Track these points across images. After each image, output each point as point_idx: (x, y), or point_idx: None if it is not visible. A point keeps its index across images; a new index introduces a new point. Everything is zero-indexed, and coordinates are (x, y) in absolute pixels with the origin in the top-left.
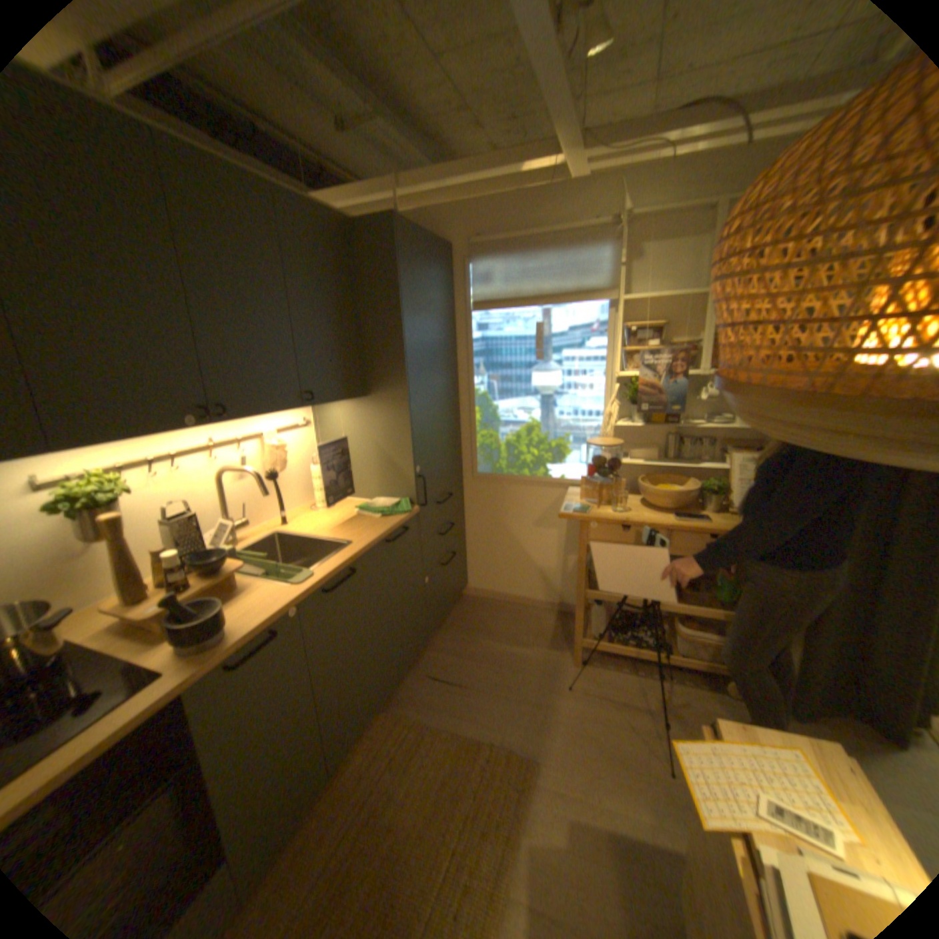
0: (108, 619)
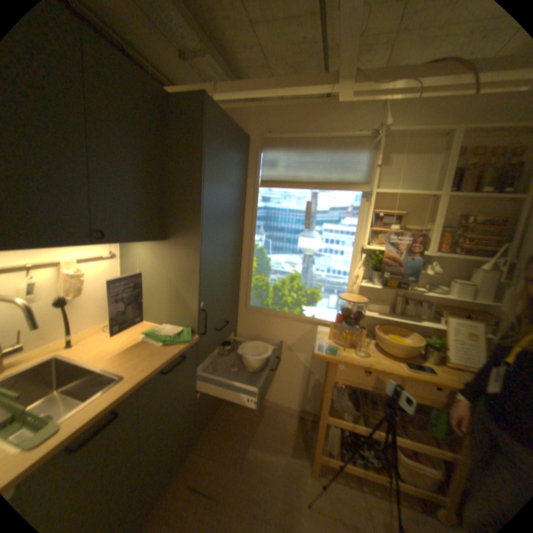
0: None
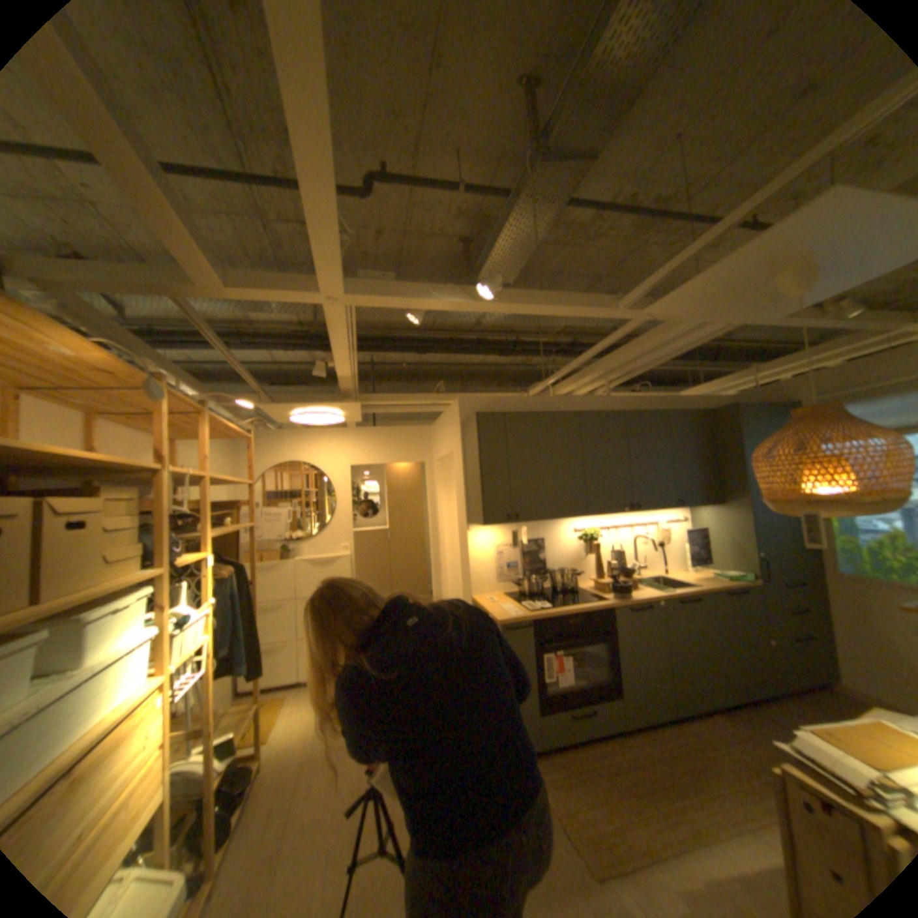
0: (589, 586)
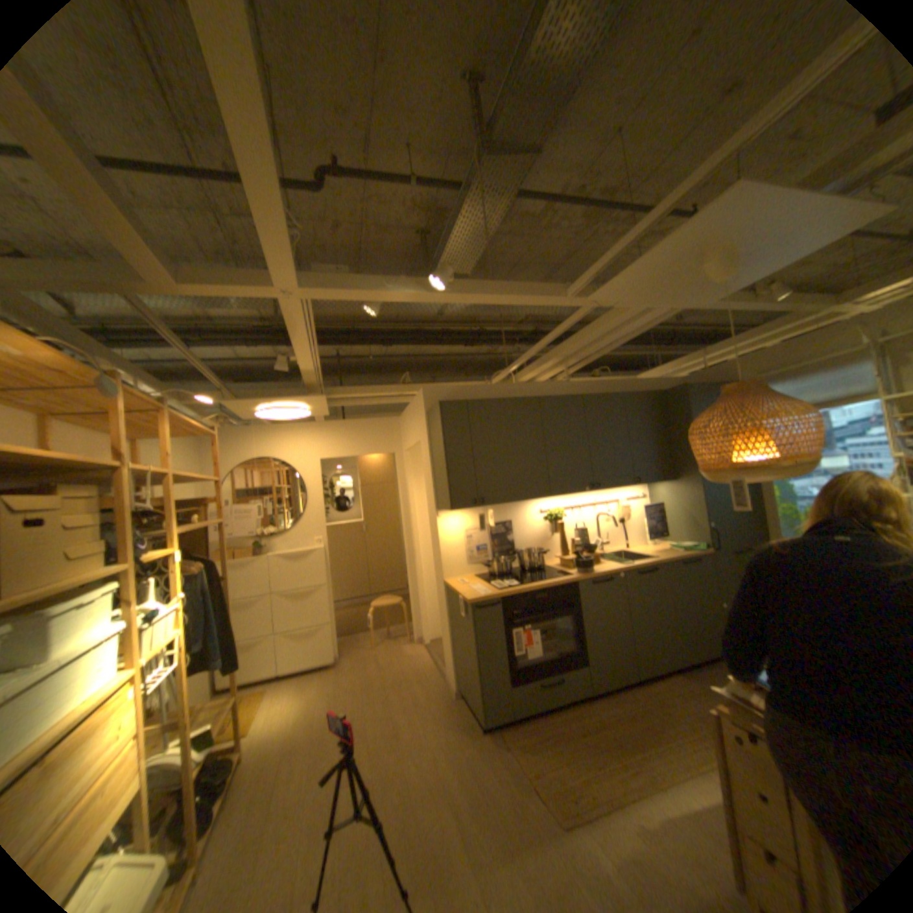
0: (556, 564)
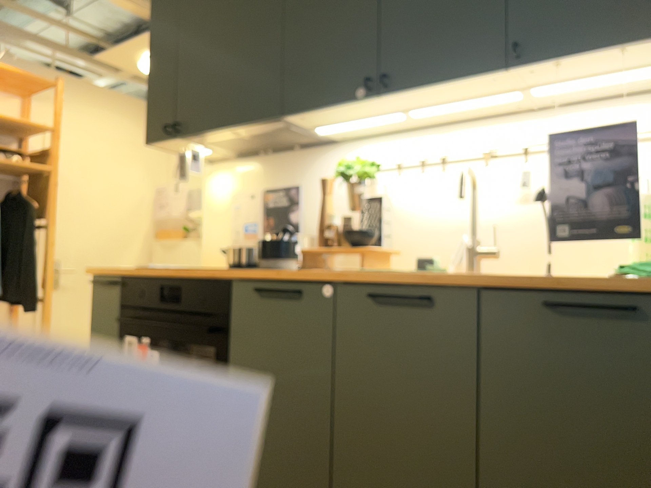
0: None
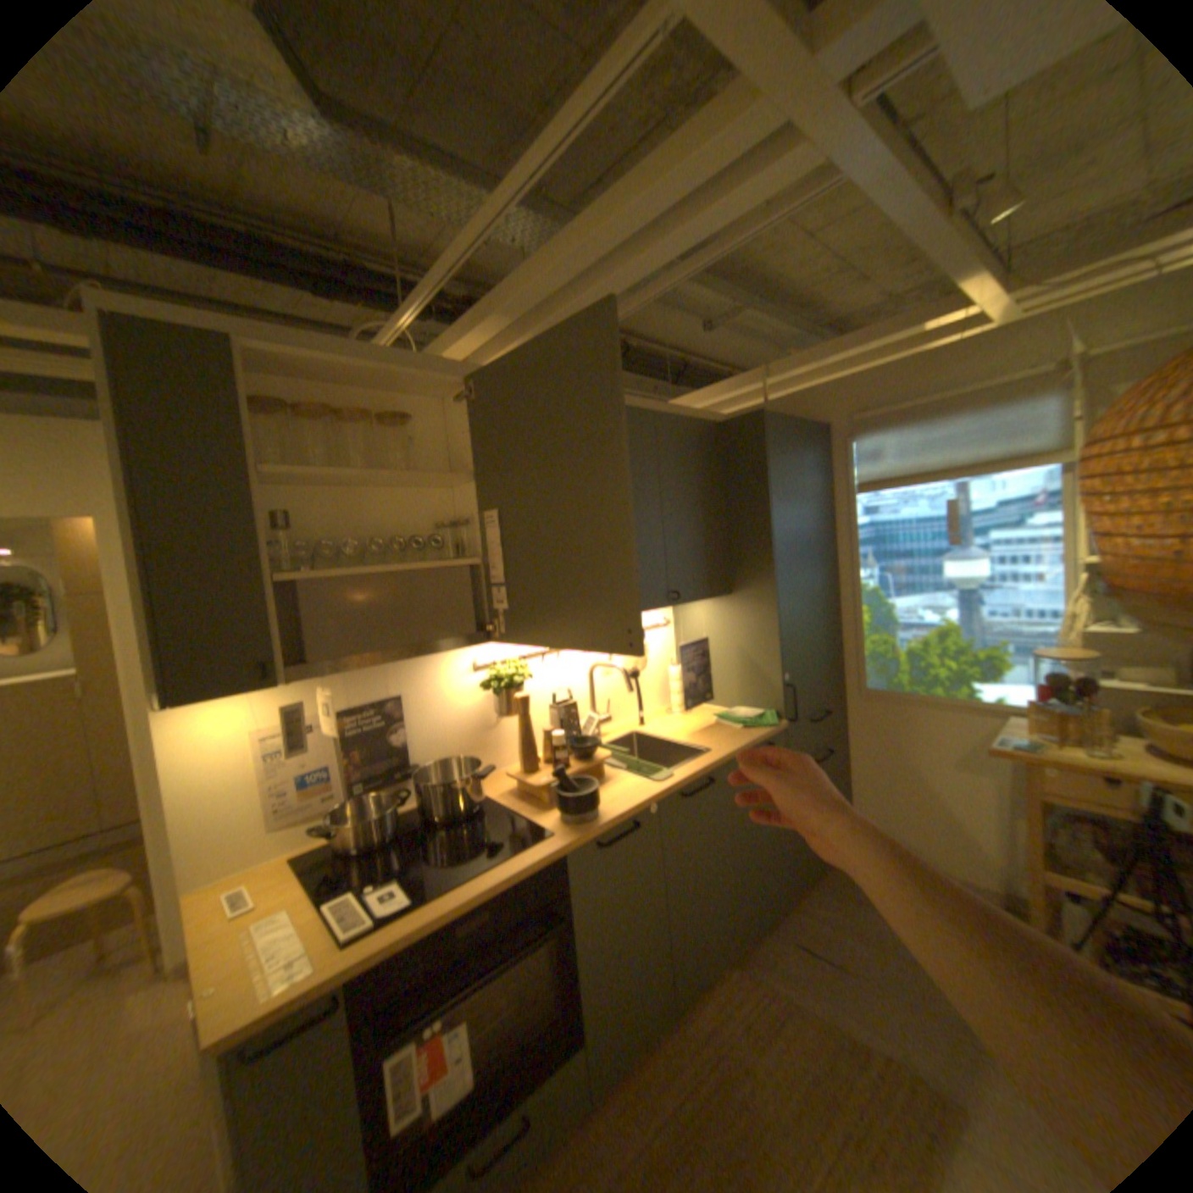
0: (507, 784)
